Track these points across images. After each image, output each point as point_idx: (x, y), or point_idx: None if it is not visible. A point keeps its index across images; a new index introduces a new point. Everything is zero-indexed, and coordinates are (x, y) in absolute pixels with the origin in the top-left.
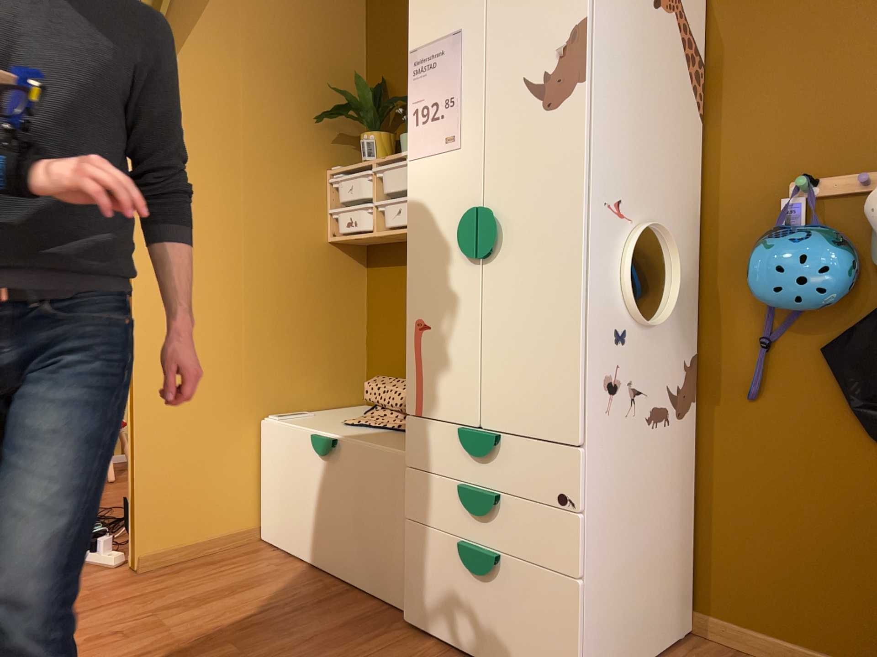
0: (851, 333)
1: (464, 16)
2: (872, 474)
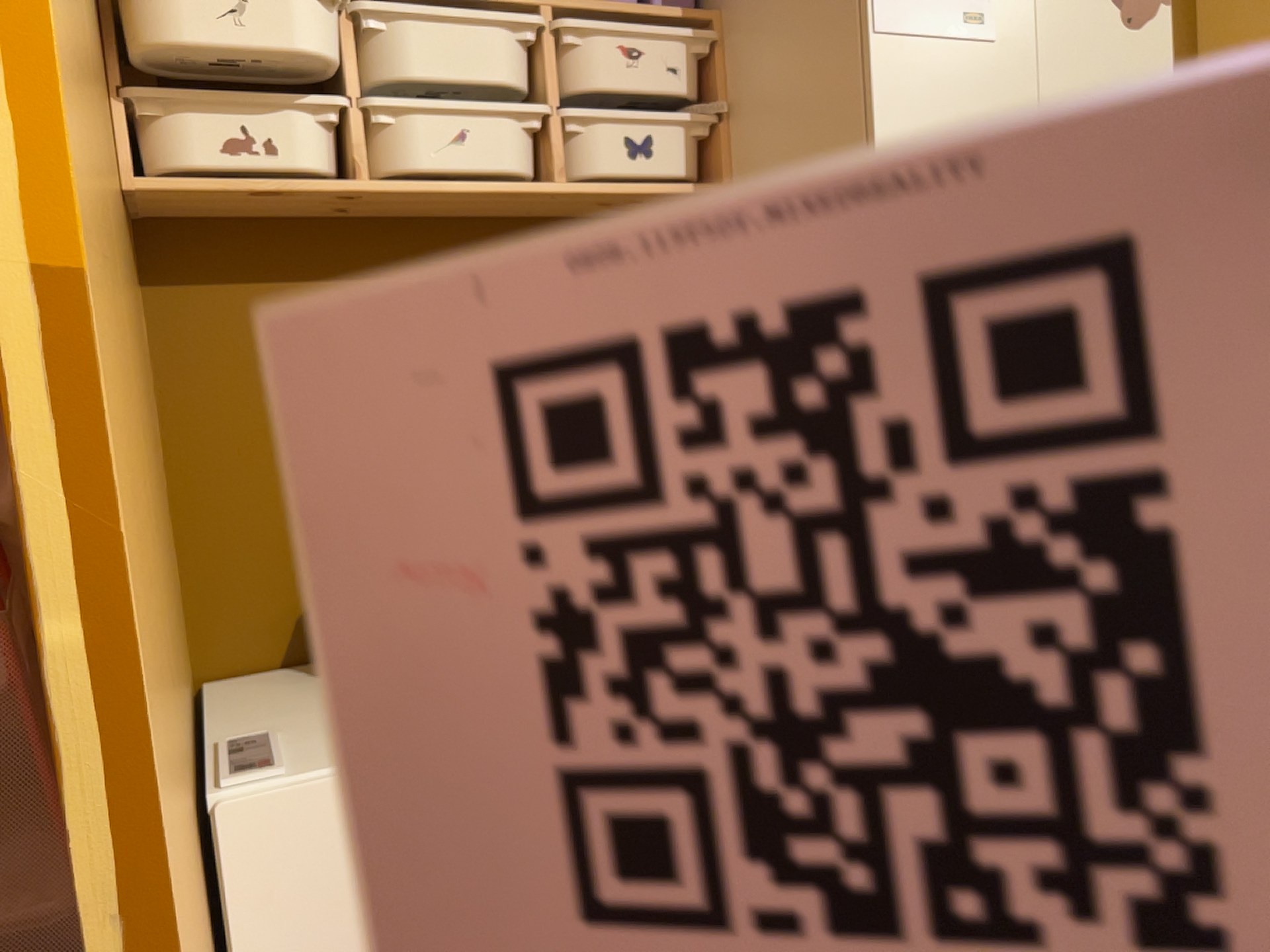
0: None
1: None
2: None
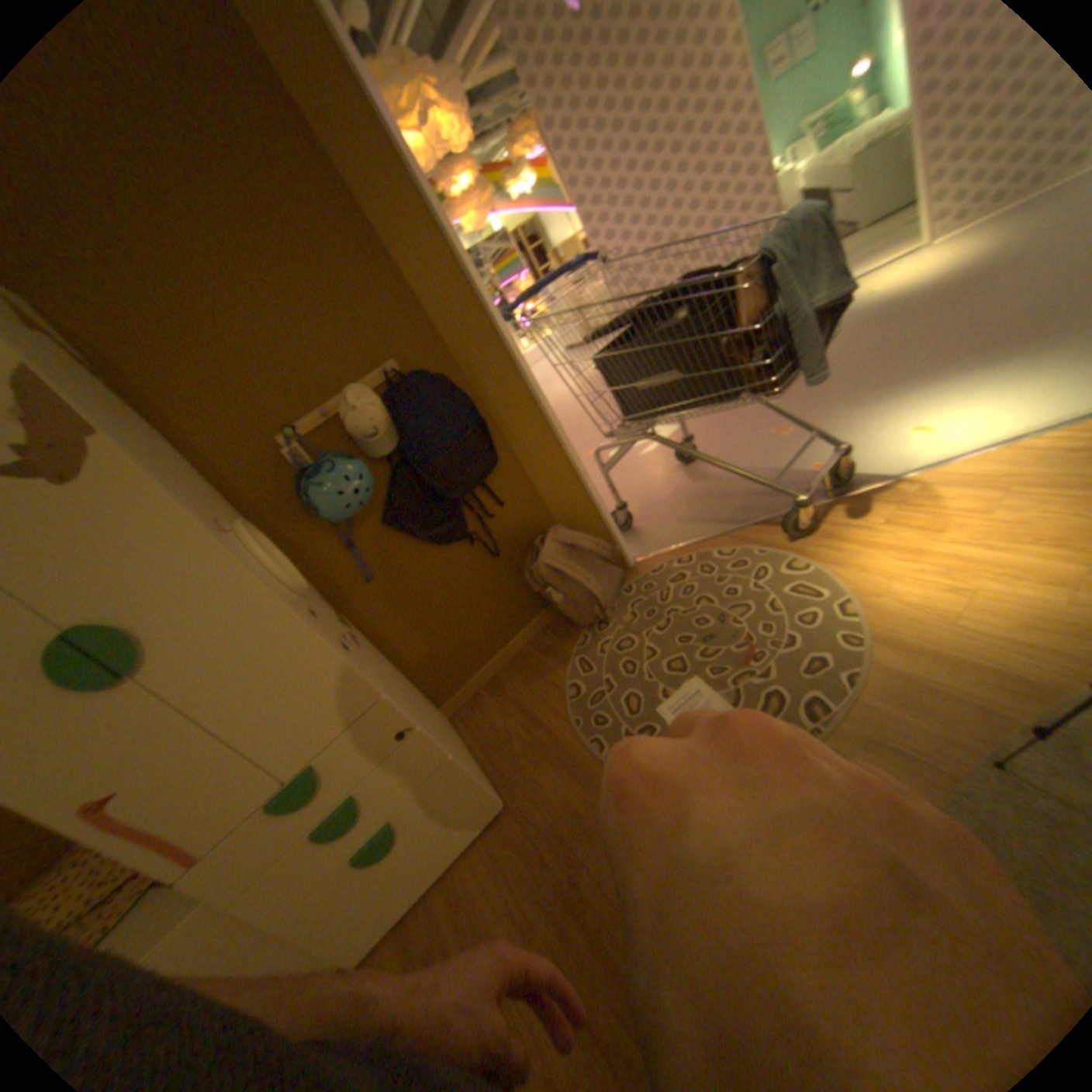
0: (391, 503)
1: None
2: (451, 561)
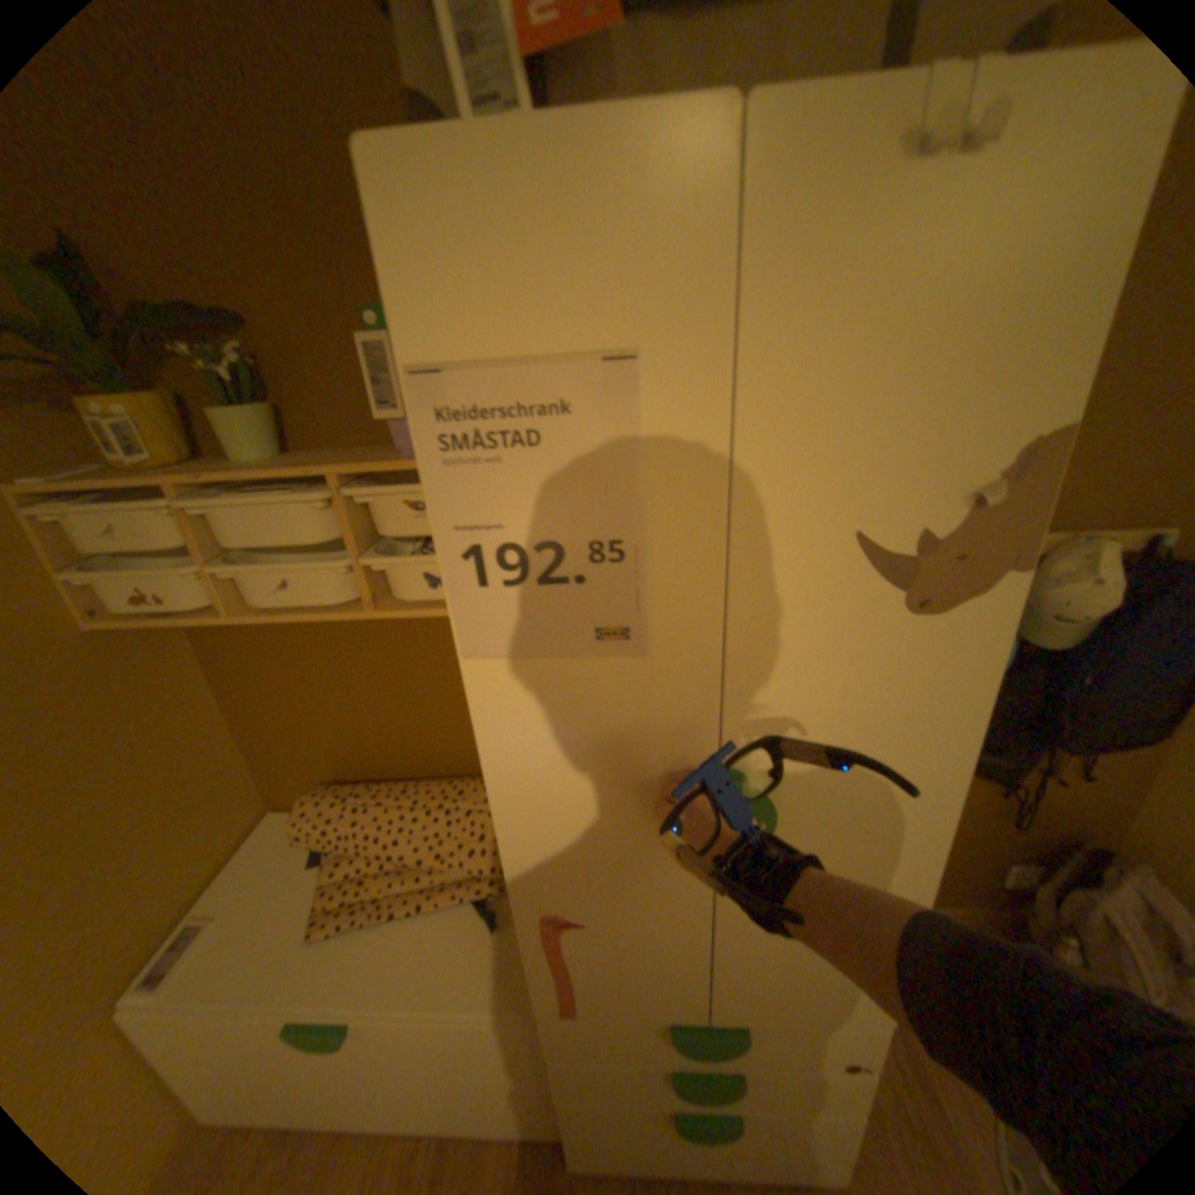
0: None
1: (646, 304)
2: None
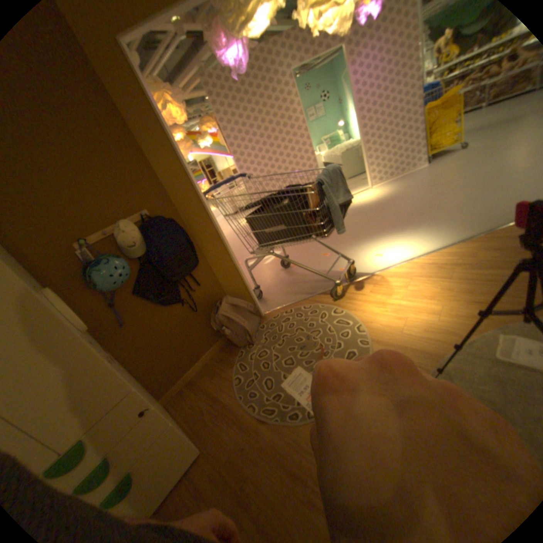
0: (140, 282)
1: None
2: (171, 314)
